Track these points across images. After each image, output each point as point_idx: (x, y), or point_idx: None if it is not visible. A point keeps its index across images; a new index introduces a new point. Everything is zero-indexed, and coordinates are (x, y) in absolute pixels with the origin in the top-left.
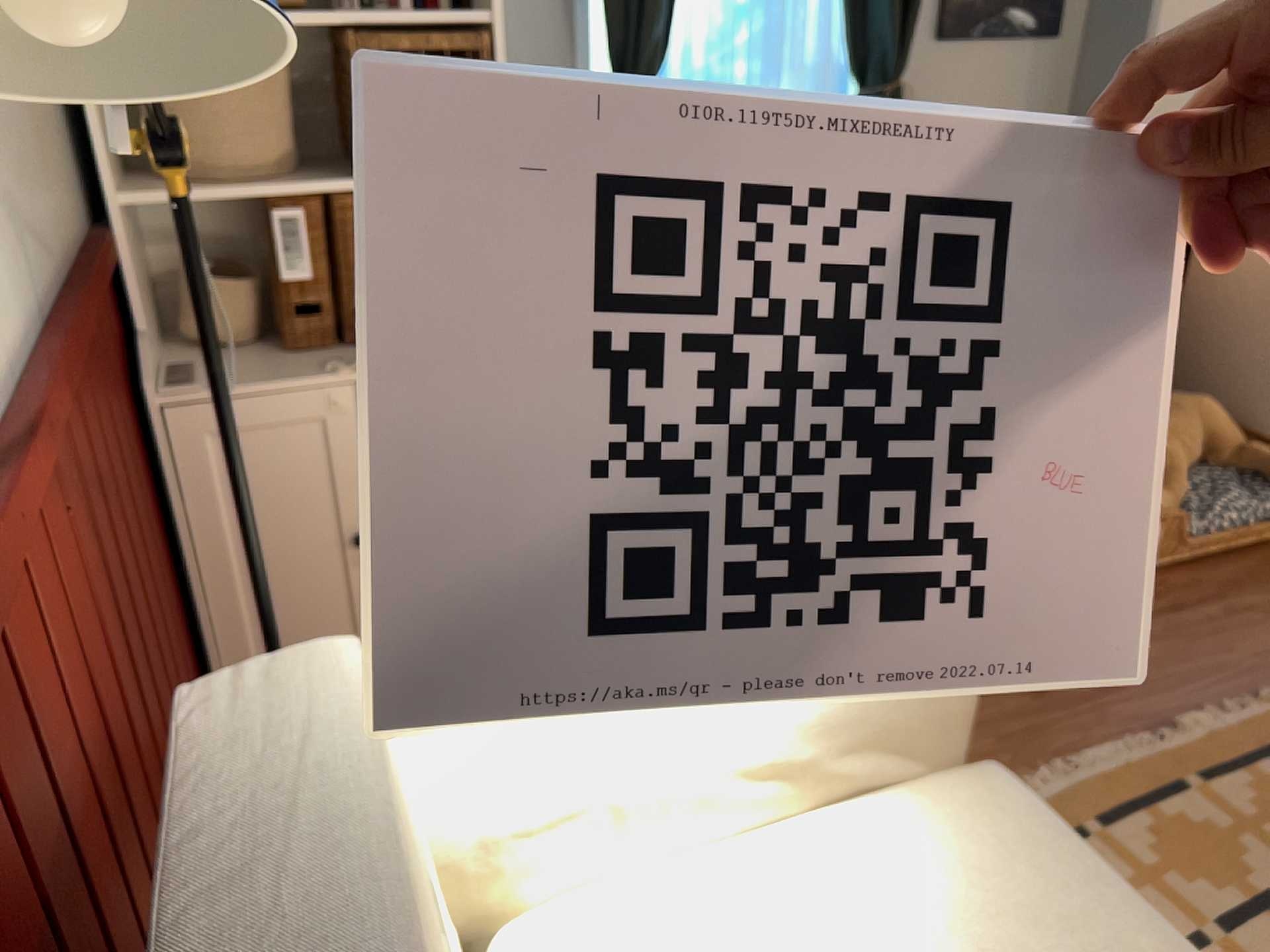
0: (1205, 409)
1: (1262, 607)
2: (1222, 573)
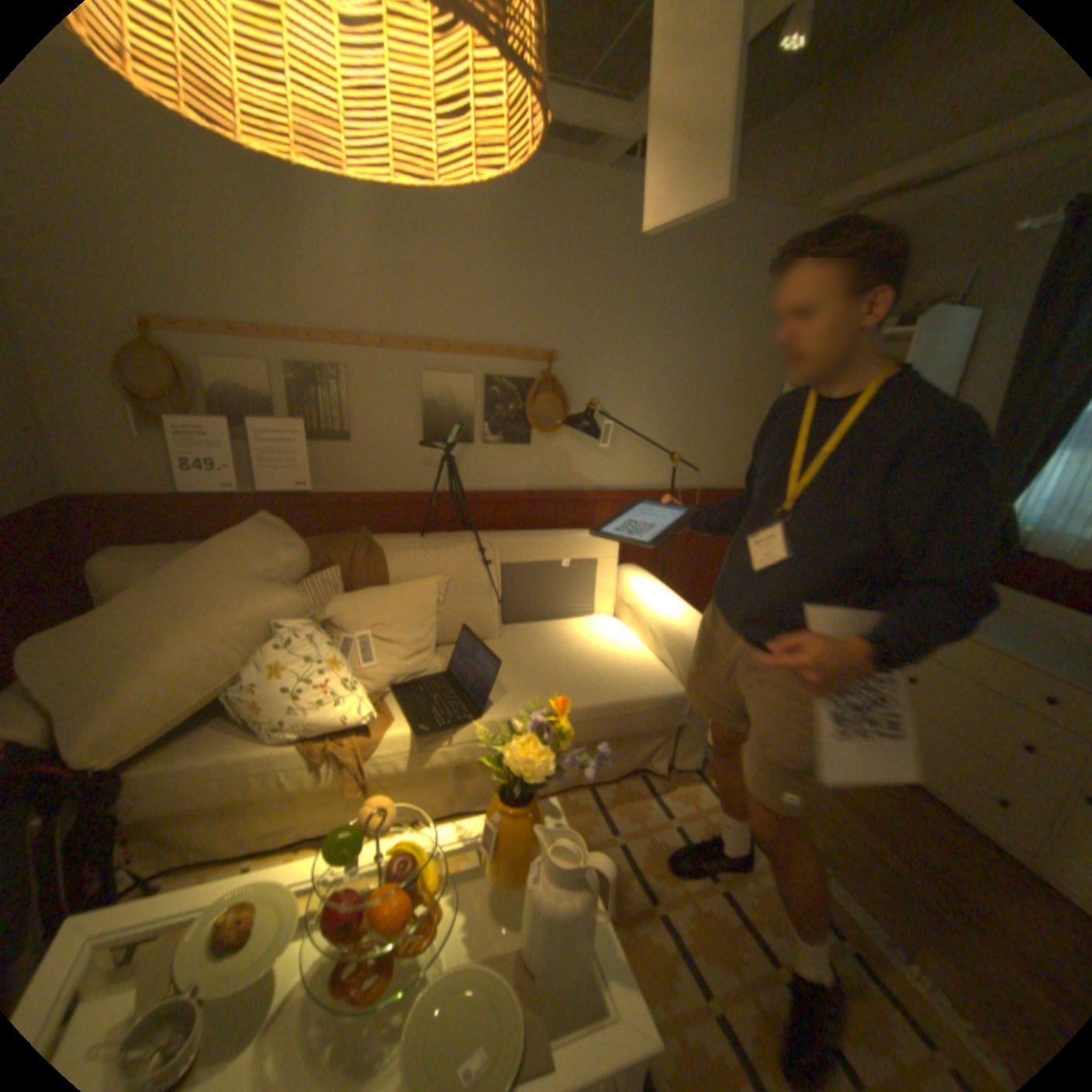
0: None
1: None
2: None
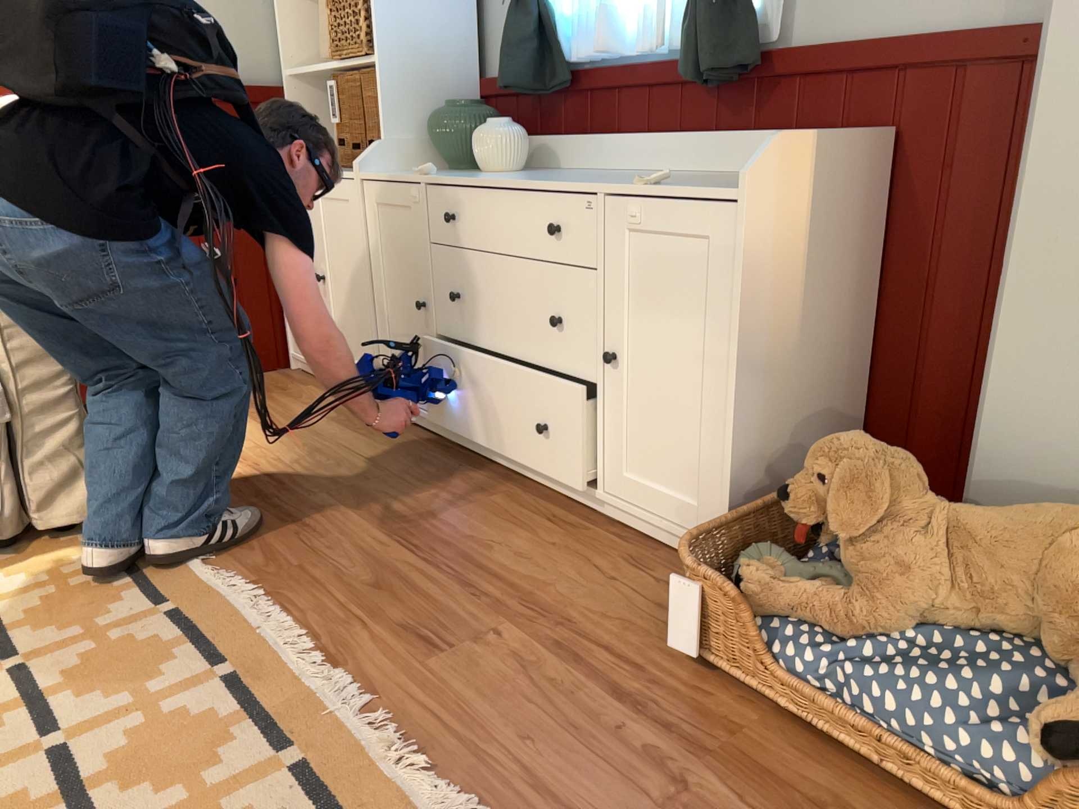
0: (1073, 532)
1: (704, 793)
2: (798, 757)
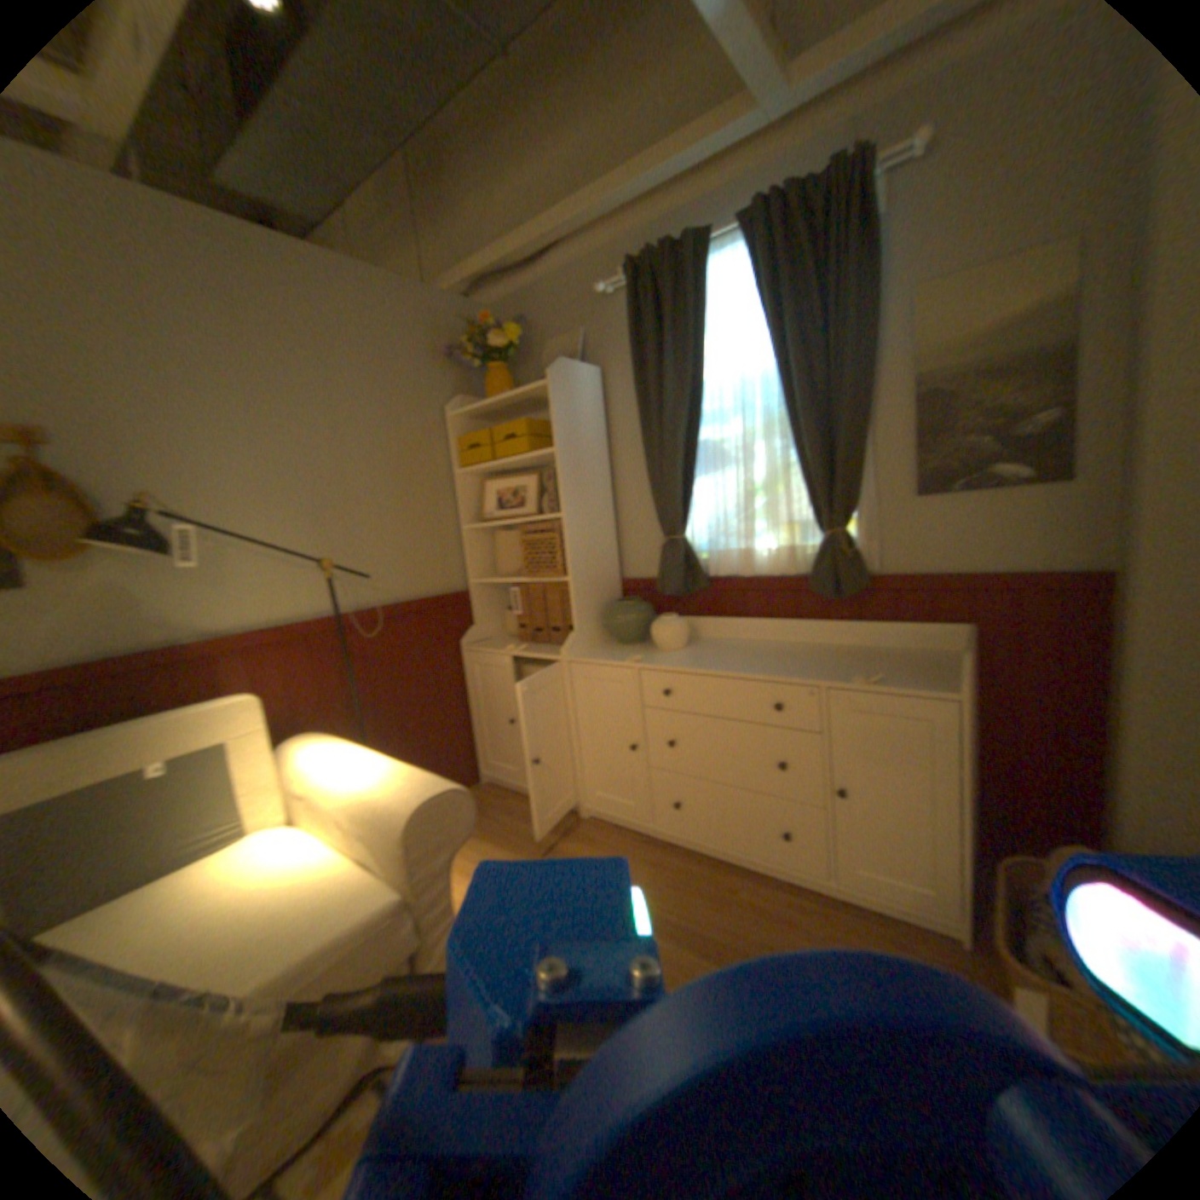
0: None
1: None
2: None
